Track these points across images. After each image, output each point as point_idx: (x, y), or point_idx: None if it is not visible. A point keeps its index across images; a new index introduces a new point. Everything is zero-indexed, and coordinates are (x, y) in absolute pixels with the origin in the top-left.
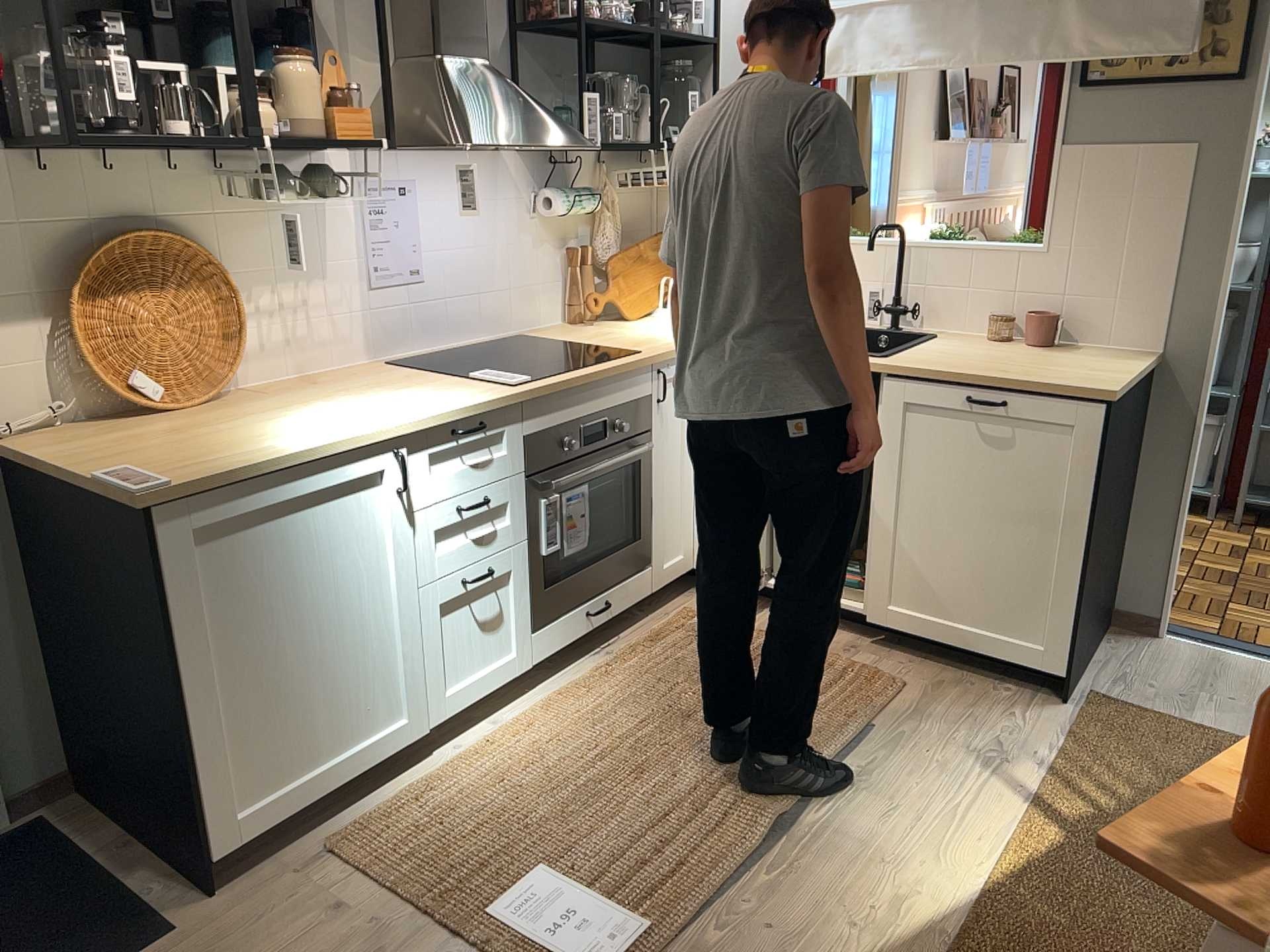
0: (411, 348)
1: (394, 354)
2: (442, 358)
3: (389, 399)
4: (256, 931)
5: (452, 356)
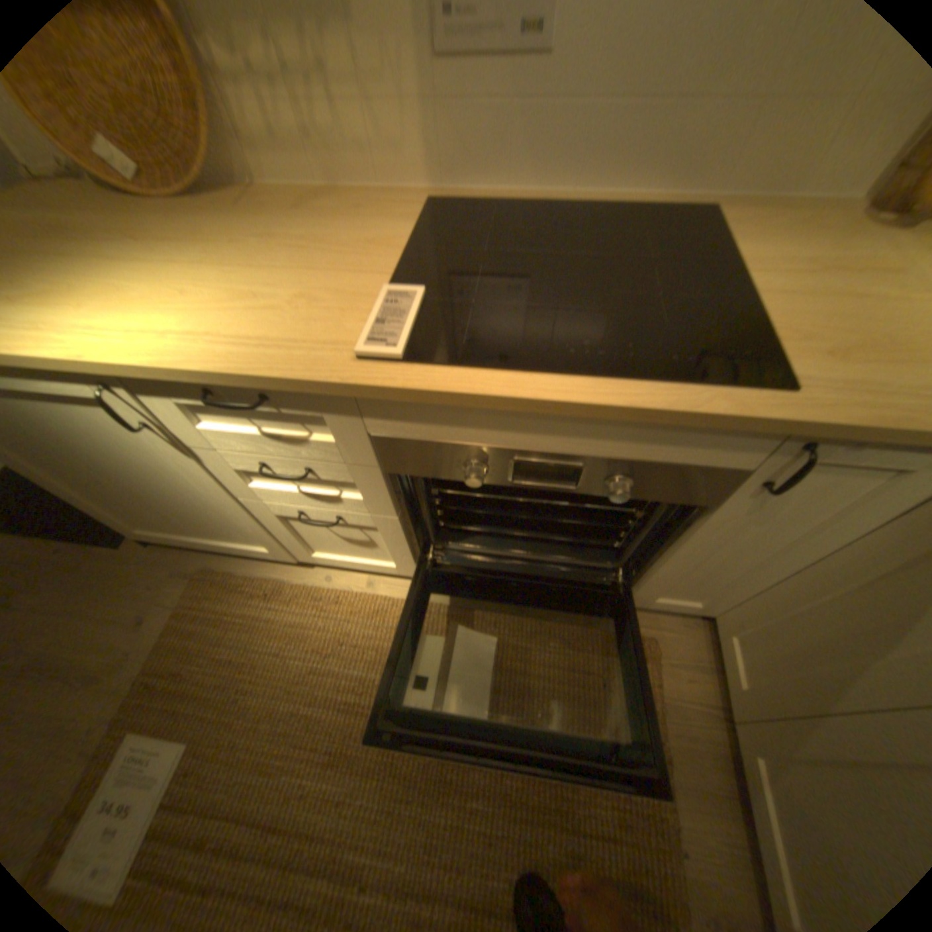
0: (504, 178)
1: (473, 179)
2: (554, 205)
3: (230, 280)
4: (114, 588)
5: (575, 206)
